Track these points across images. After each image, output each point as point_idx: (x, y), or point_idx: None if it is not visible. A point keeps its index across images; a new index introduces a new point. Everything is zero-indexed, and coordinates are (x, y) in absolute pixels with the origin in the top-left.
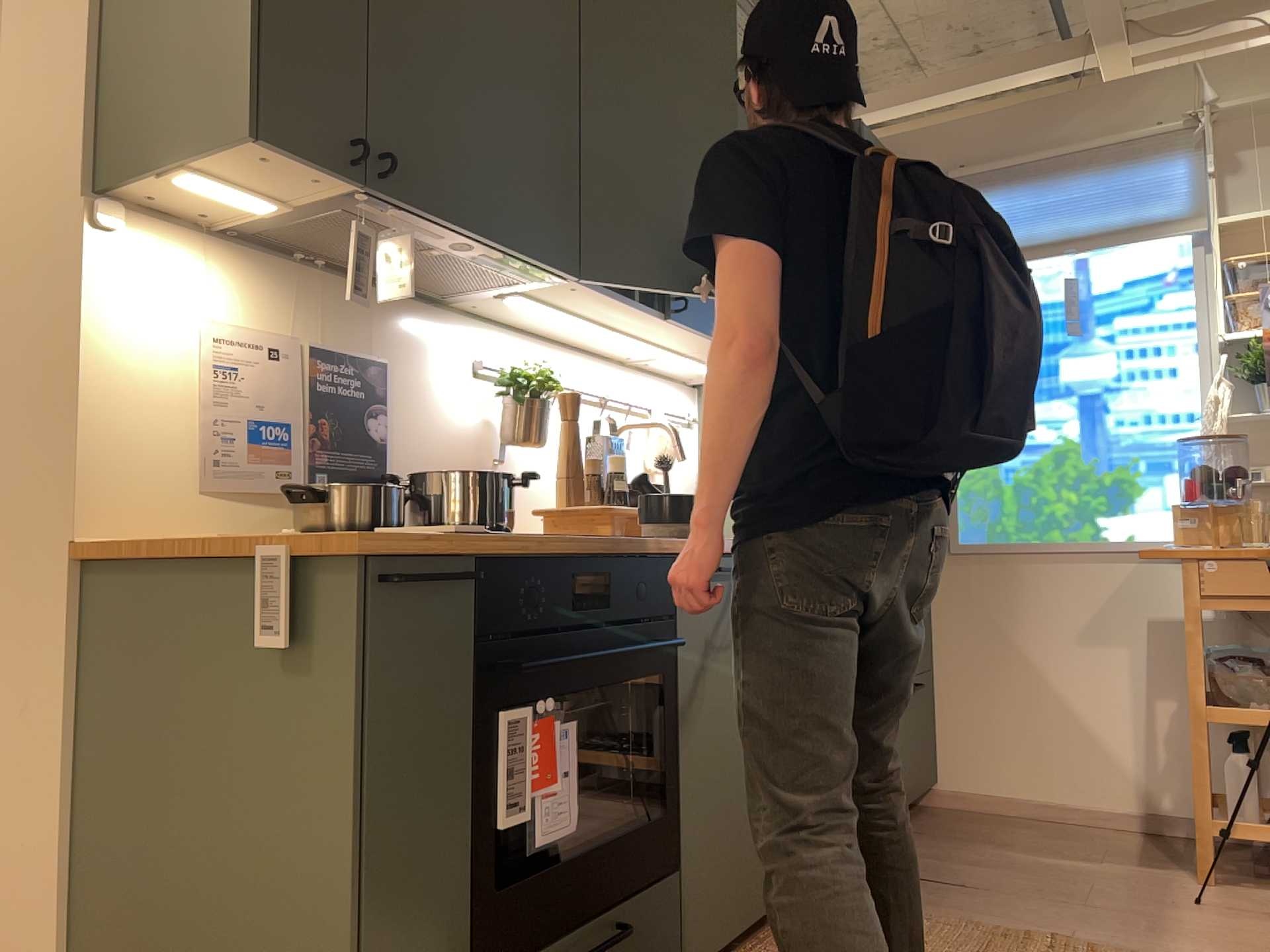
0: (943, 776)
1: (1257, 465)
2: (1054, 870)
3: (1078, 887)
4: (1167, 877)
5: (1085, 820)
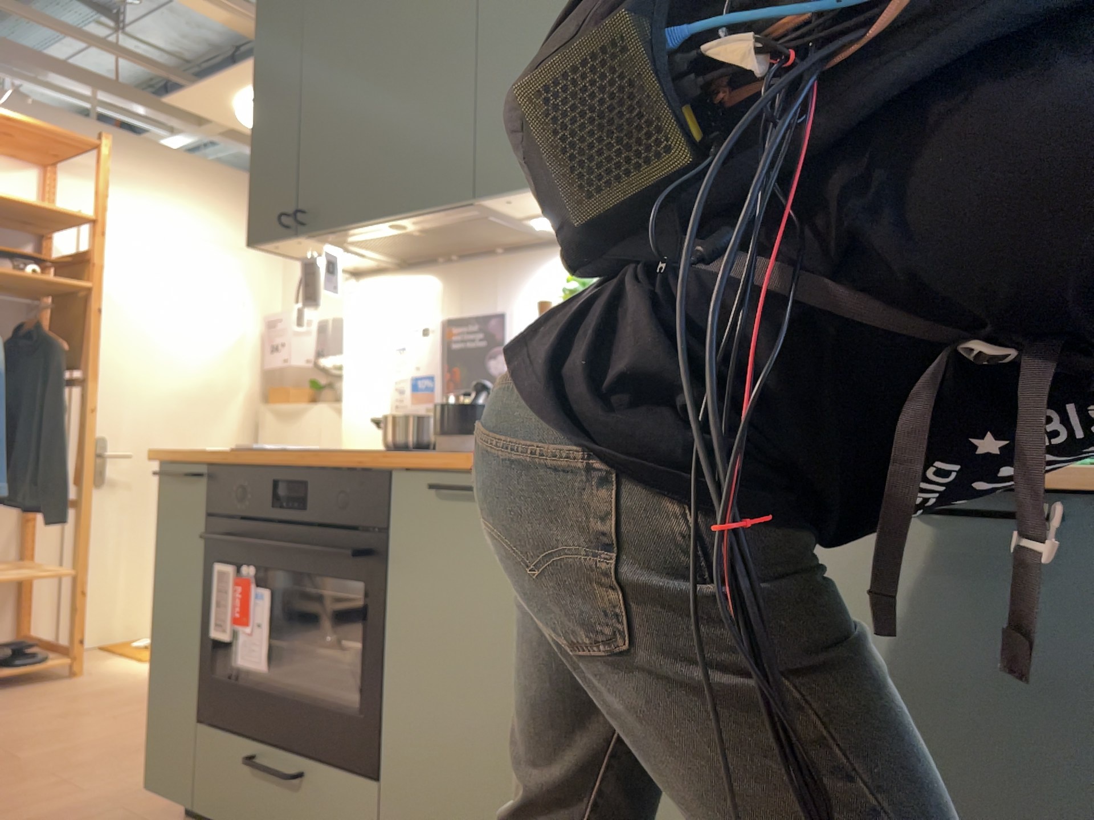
0: None
1: None
2: None
3: None
4: None
5: None
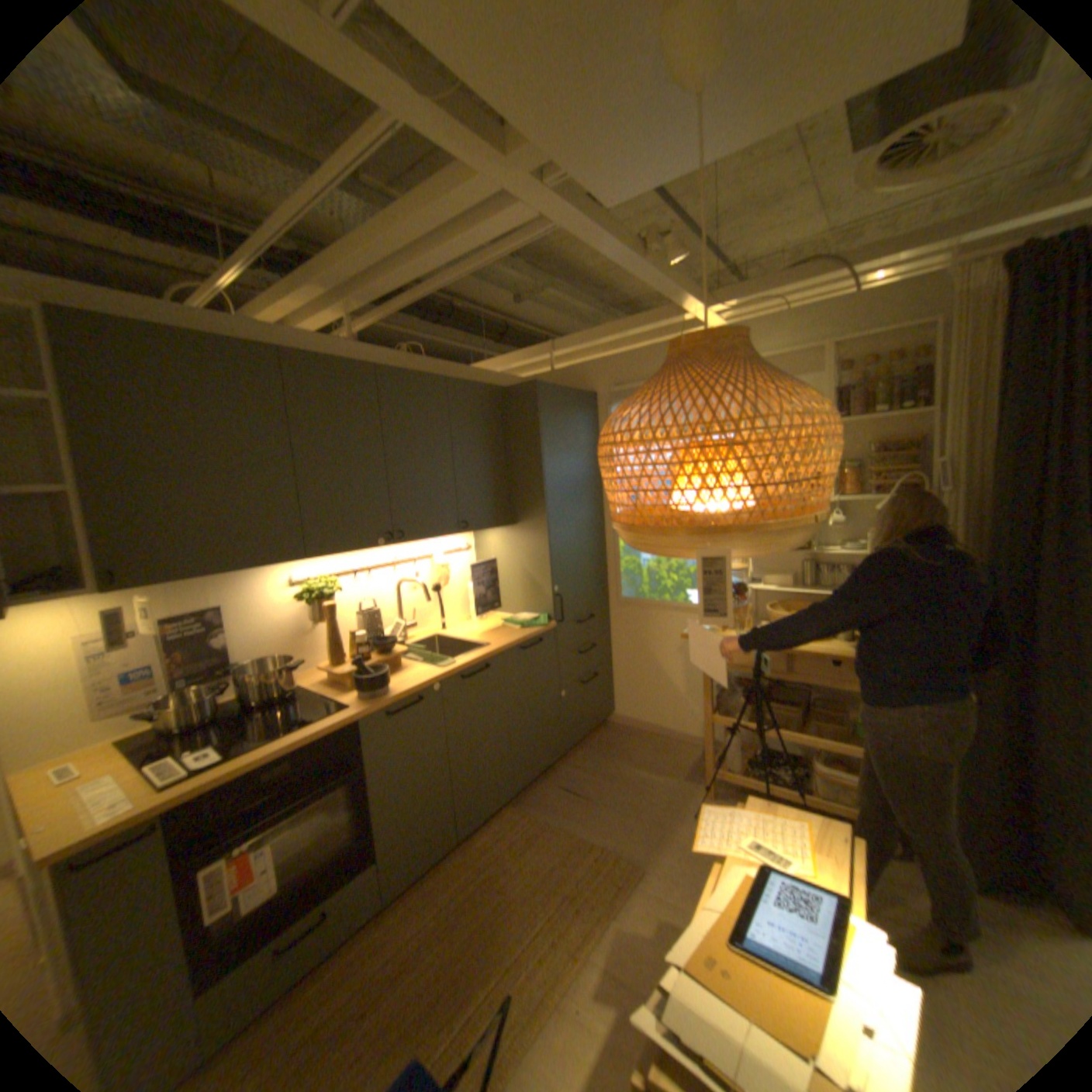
0: (616, 710)
1: (764, 573)
2: (639, 785)
3: (642, 802)
4: (693, 792)
5: (678, 740)
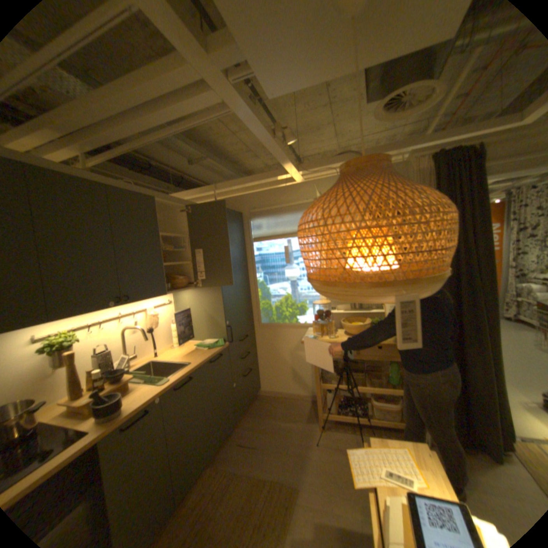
0: (261, 387)
1: (336, 304)
2: (282, 432)
3: (286, 442)
4: (312, 429)
5: (297, 399)
